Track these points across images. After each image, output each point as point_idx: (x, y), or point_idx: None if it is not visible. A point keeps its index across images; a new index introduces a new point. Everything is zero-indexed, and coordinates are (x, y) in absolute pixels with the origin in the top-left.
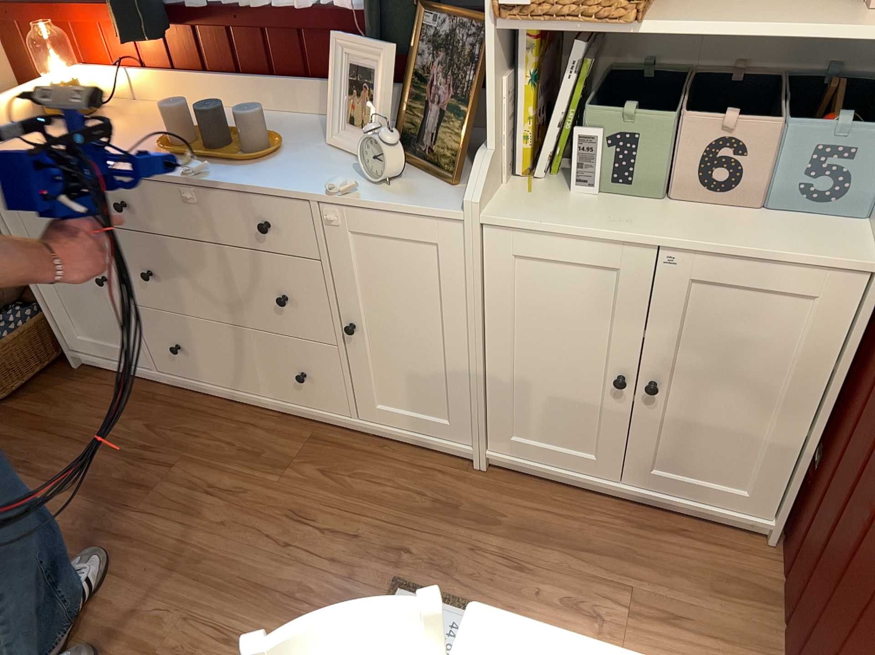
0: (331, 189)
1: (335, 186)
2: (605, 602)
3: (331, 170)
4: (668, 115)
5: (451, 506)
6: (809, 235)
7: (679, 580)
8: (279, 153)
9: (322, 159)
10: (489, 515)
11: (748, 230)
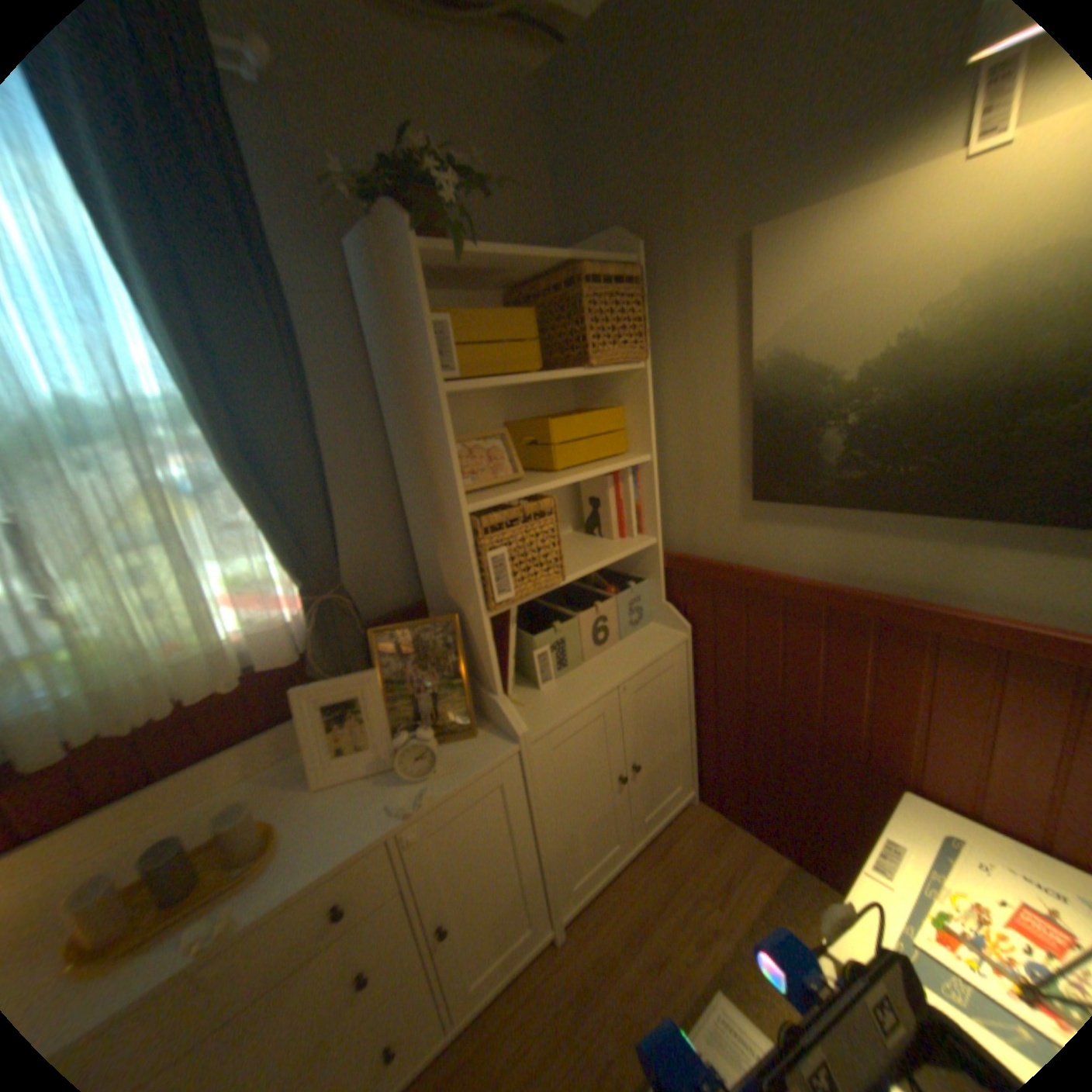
0: (390, 813)
1: (396, 807)
2: (713, 923)
3: (350, 804)
4: (568, 615)
5: (586, 995)
6: (651, 637)
7: (709, 866)
8: (273, 833)
9: (321, 805)
10: (610, 965)
11: (633, 649)
